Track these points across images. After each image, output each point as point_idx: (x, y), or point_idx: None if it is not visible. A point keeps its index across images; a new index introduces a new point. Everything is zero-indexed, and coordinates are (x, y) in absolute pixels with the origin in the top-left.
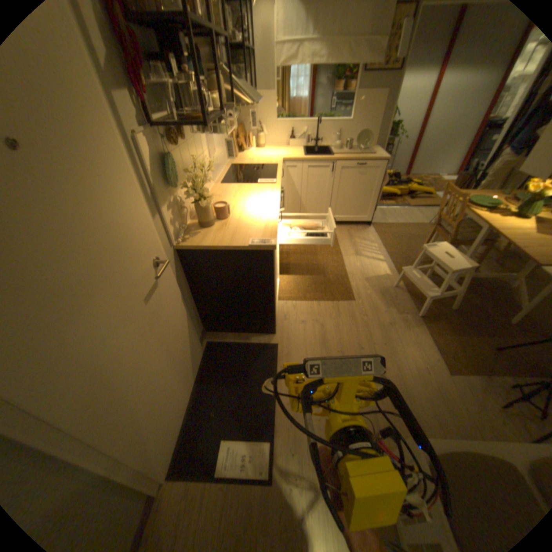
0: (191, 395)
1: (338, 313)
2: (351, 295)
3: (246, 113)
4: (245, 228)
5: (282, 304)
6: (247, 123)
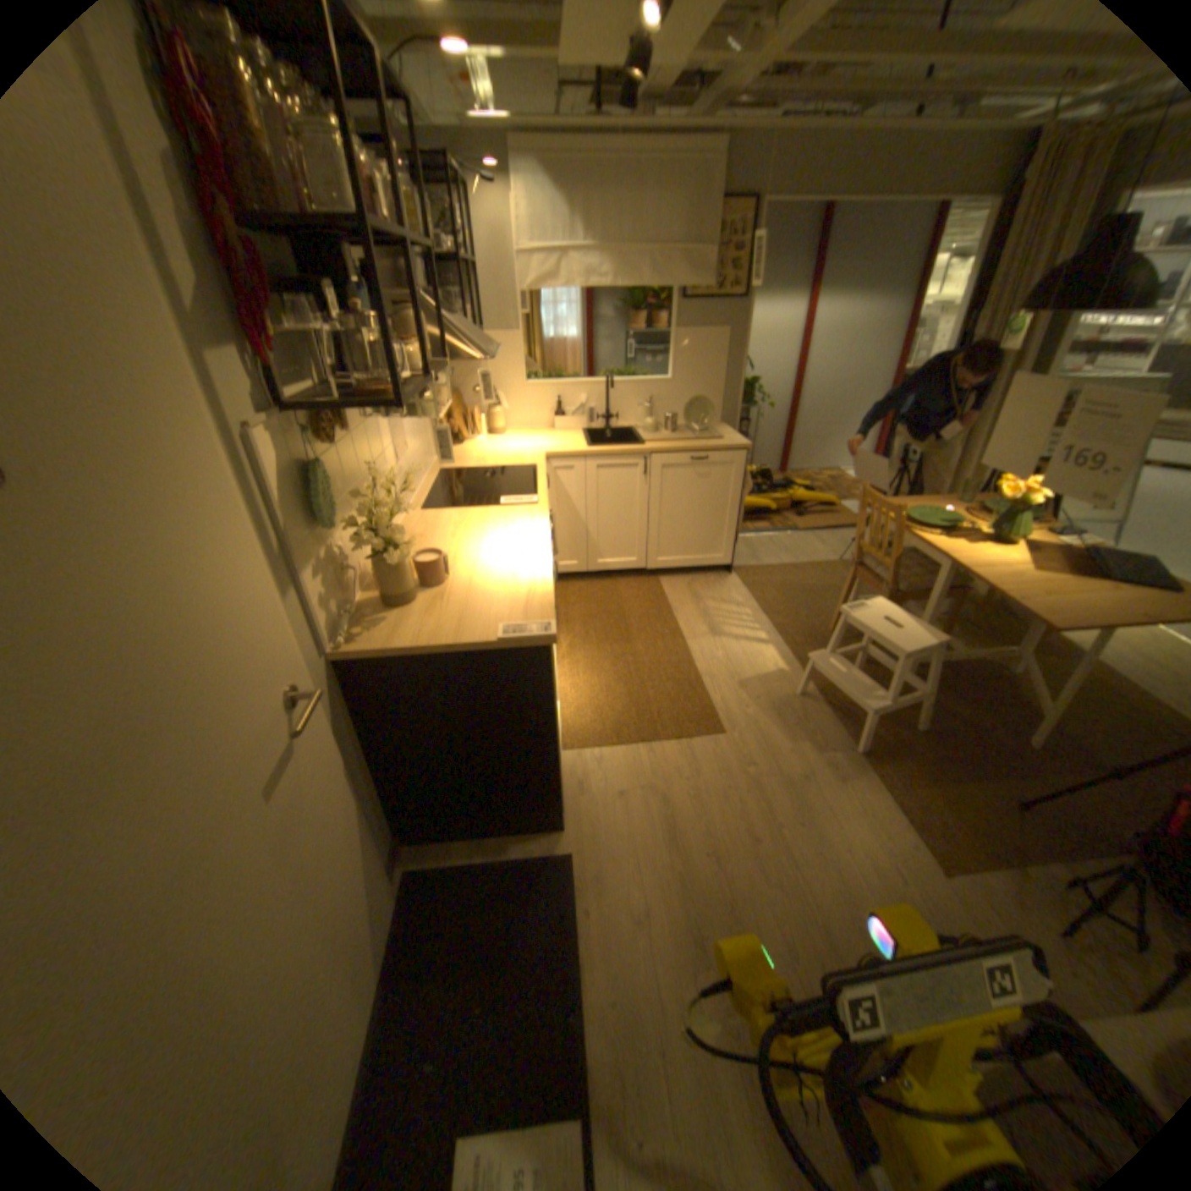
0: (370, 1023)
1: (695, 767)
2: (714, 722)
3: (464, 373)
4: (486, 601)
5: (570, 759)
6: (467, 390)
